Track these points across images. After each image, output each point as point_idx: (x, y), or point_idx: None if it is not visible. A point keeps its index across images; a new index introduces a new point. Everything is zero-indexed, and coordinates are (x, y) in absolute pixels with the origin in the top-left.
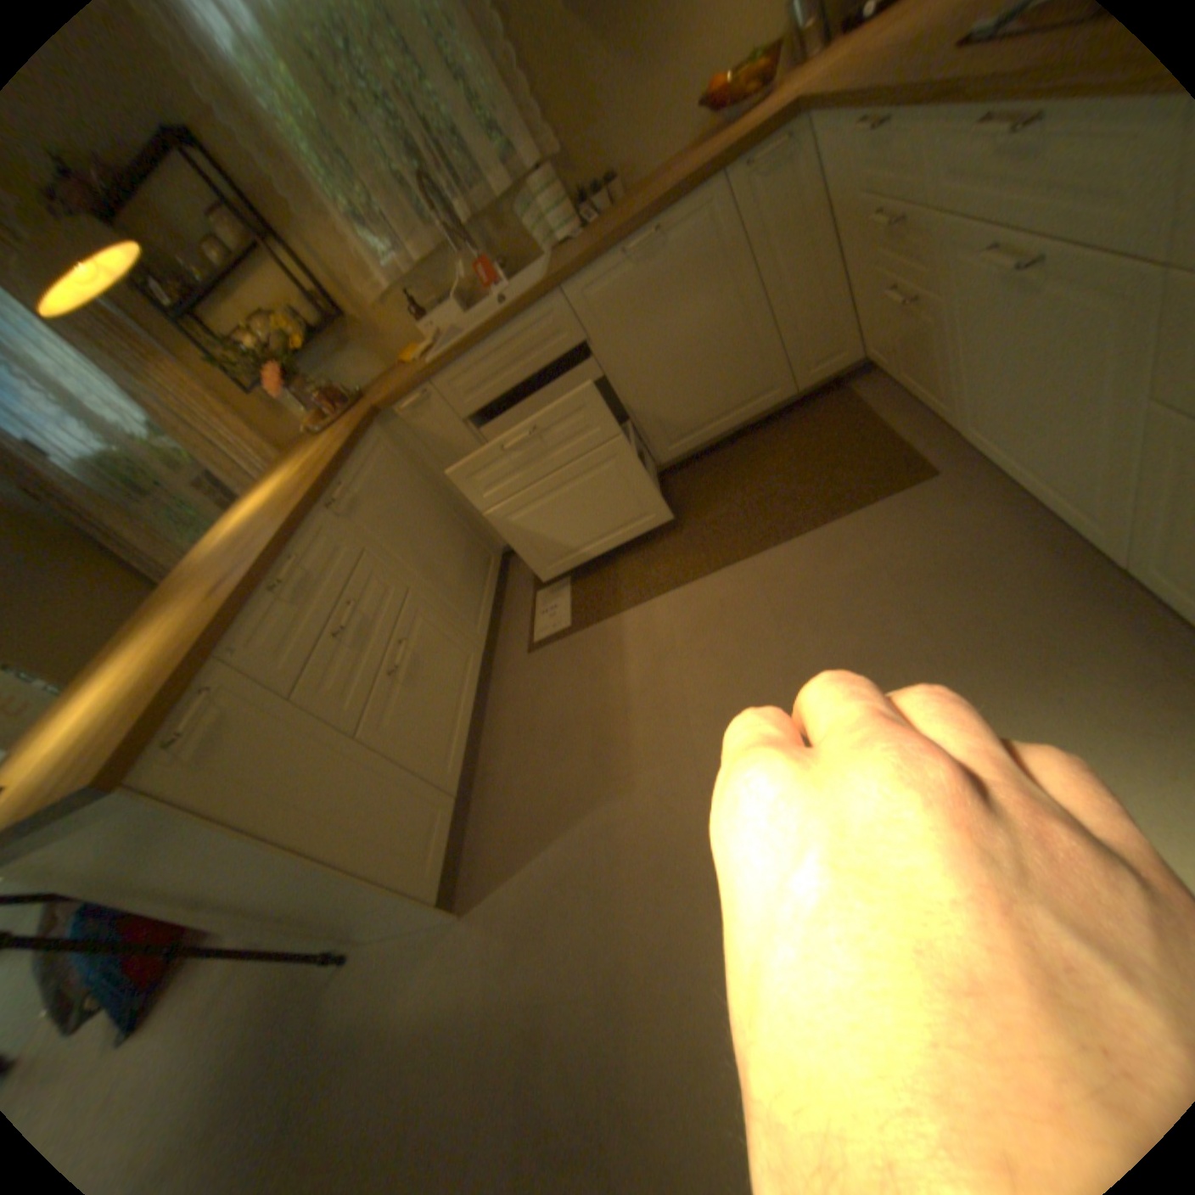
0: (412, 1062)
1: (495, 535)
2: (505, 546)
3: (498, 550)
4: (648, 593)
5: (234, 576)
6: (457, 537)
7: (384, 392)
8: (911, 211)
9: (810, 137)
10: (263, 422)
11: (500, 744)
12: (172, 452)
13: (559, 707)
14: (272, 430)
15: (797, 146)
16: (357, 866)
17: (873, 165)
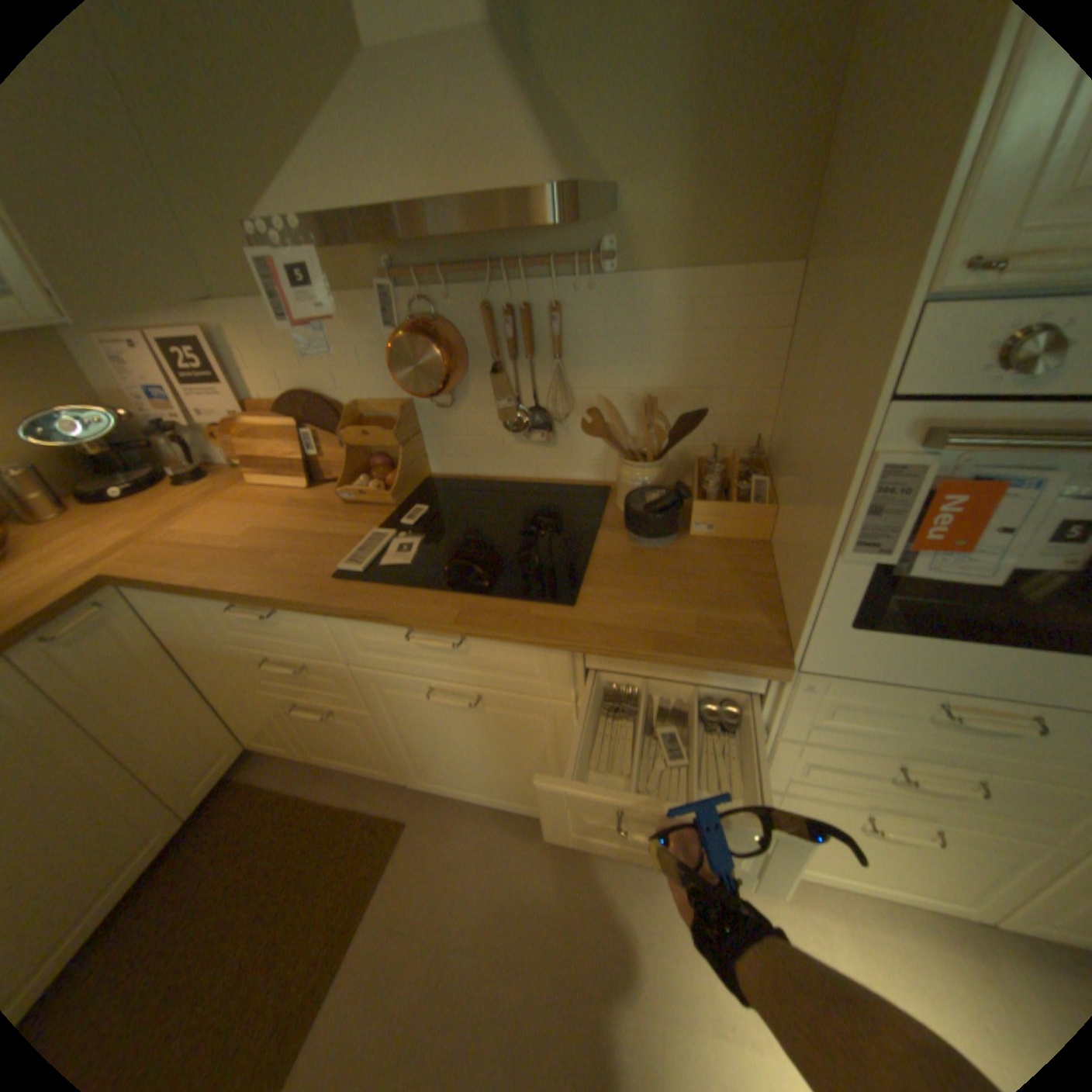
0: None
1: None
2: None
3: None
4: None
5: None
6: None
7: None
8: (310, 664)
9: (119, 604)
10: None
11: None
12: None
13: None
14: None
15: (104, 614)
16: None
17: (242, 633)
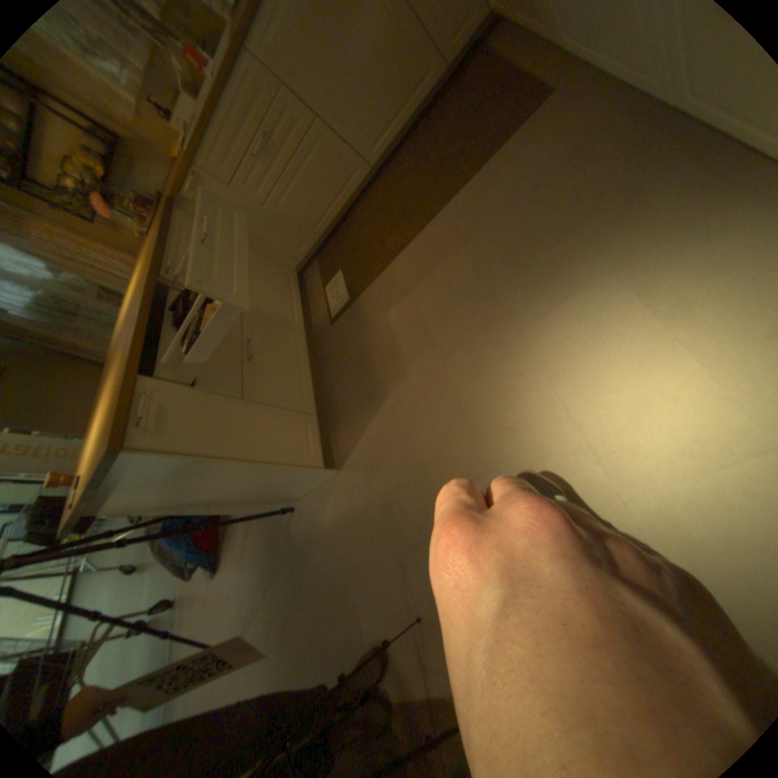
0: (340, 536)
1: (288, 260)
2: (297, 266)
3: (294, 270)
4: (388, 259)
5: (133, 332)
6: (262, 270)
7: (171, 185)
8: None
9: None
10: (116, 240)
11: (333, 381)
12: (75, 282)
13: (357, 348)
14: (124, 244)
15: None
16: (272, 459)
17: None
